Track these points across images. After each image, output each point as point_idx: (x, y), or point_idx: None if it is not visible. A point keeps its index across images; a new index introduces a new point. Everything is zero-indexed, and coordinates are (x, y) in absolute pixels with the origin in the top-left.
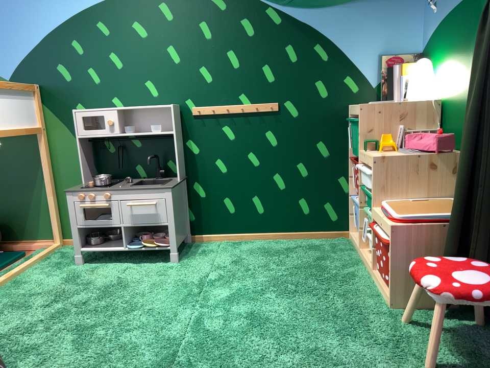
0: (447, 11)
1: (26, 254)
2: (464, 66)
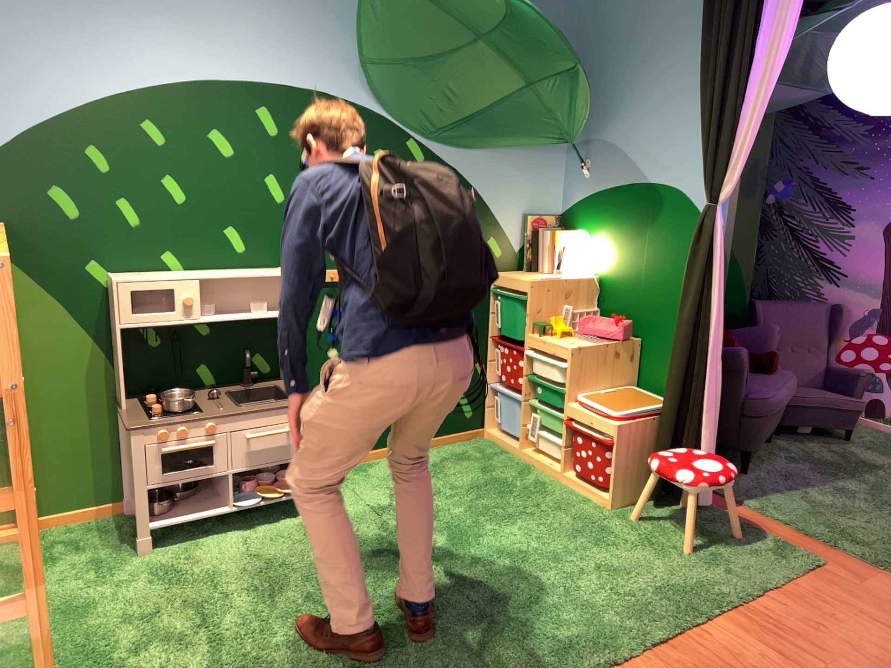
0: (605, 188)
1: None
2: (631, 253)
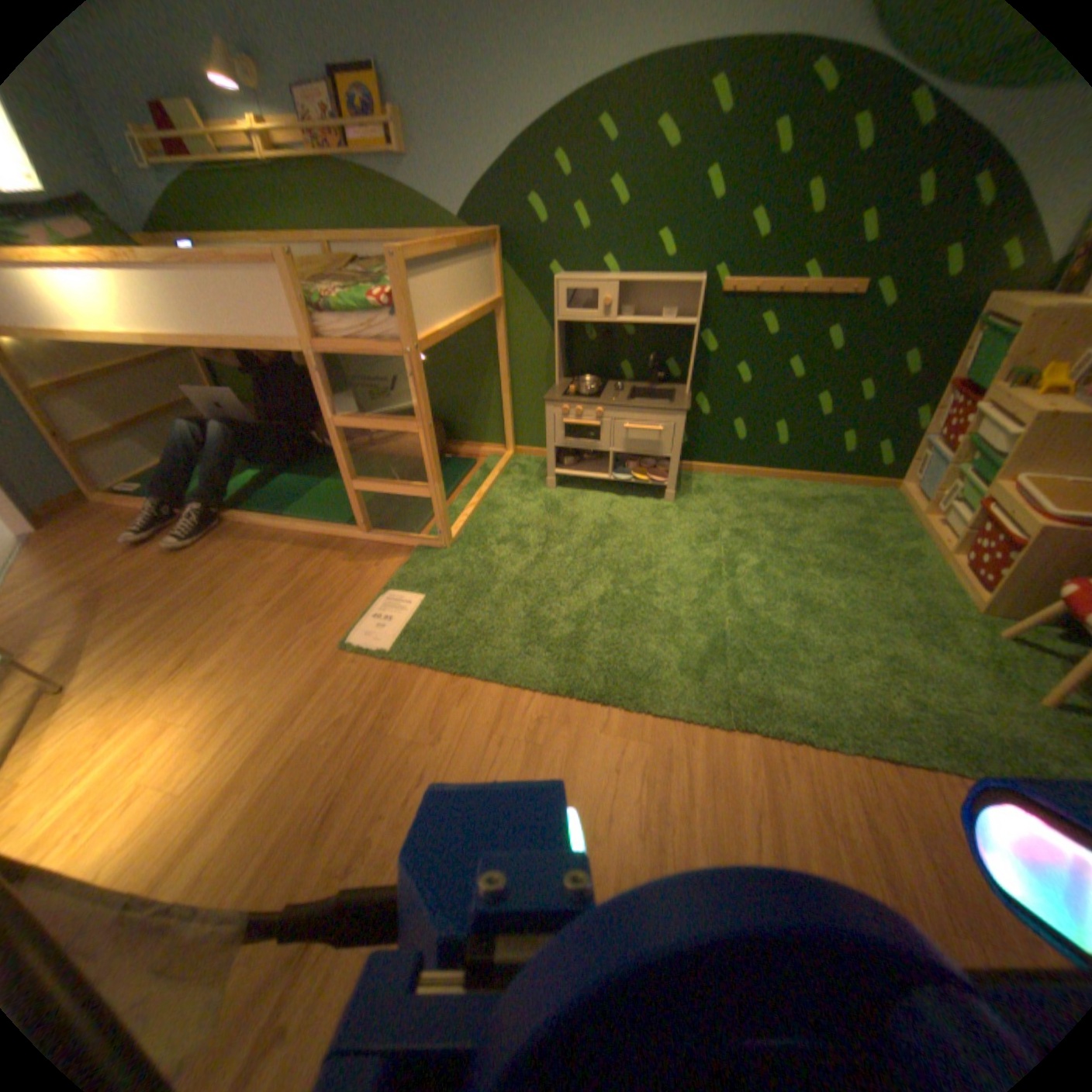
0: None
1: (474, 460)
2: None
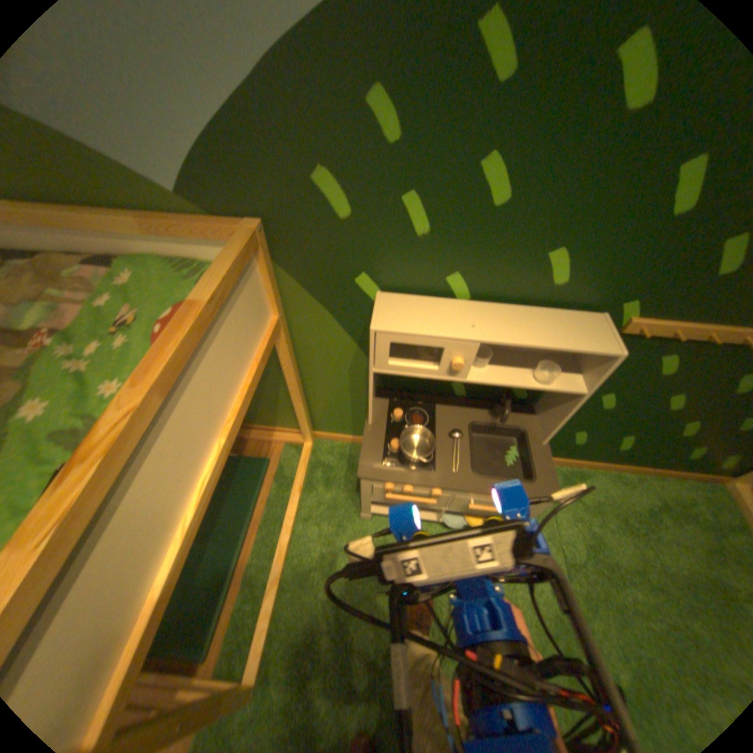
0: None
1: (269, 455)
2: None
